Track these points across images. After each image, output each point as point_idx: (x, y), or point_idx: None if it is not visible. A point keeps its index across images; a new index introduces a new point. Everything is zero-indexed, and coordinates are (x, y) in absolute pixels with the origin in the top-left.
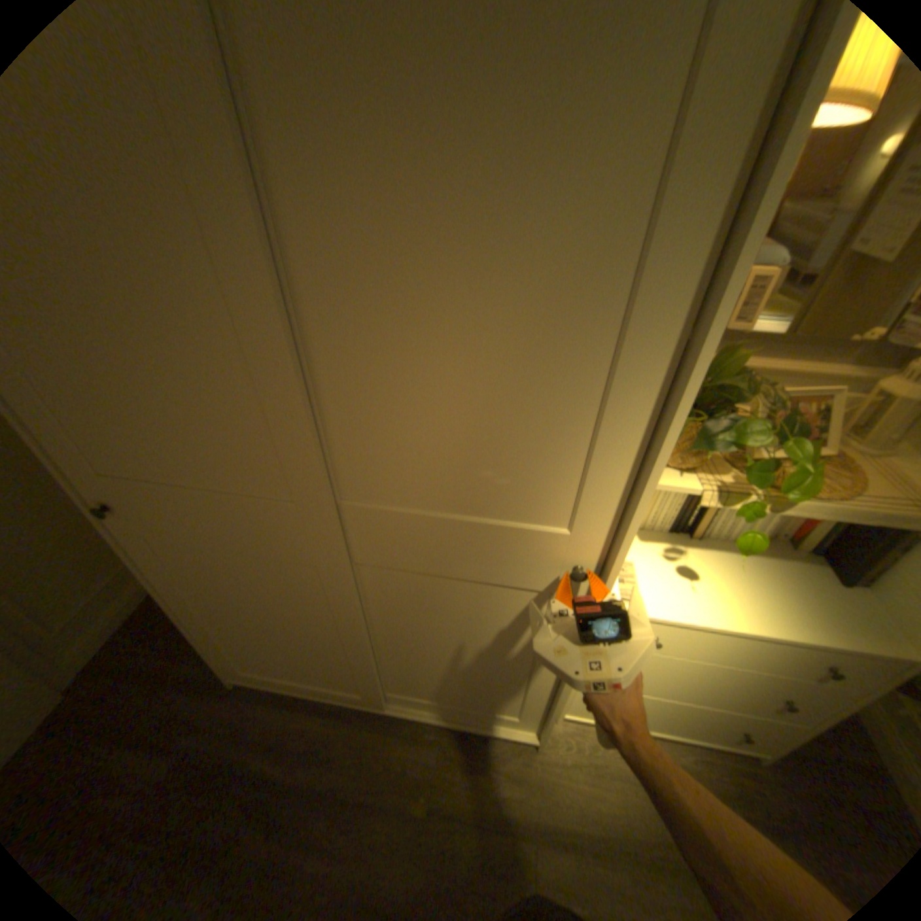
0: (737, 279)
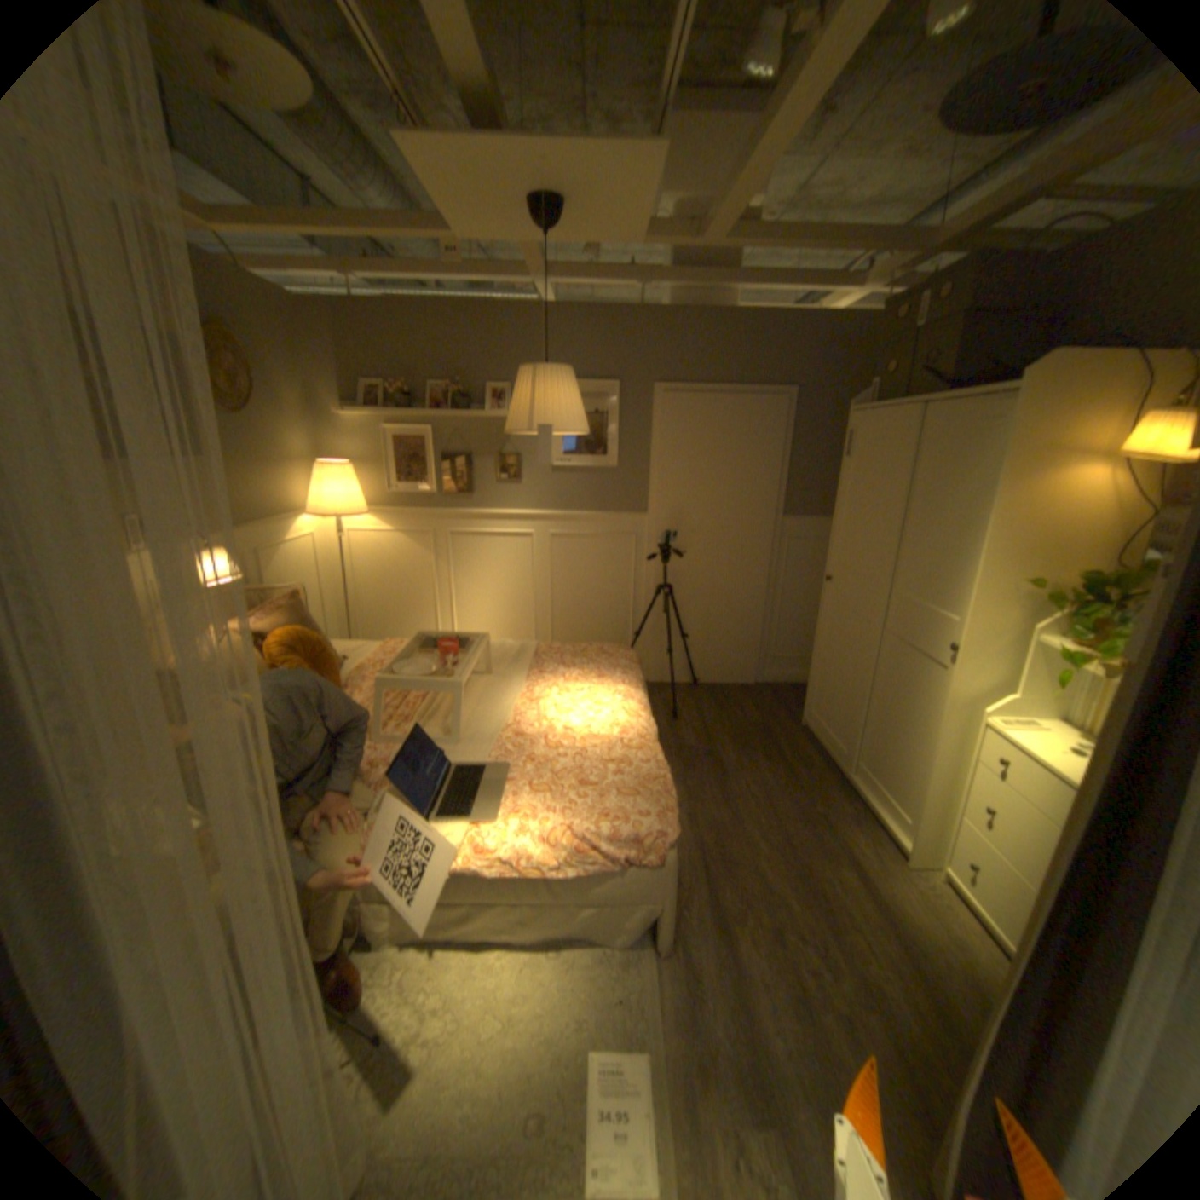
0: (1001, 500)
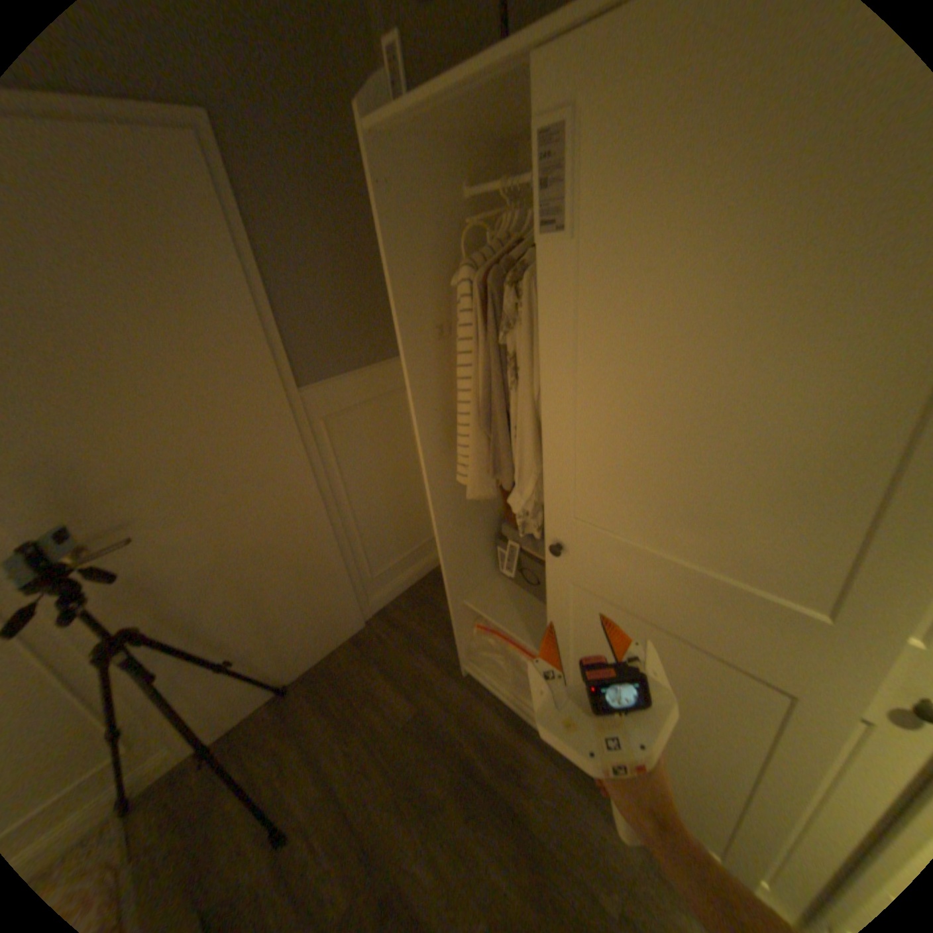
0: None
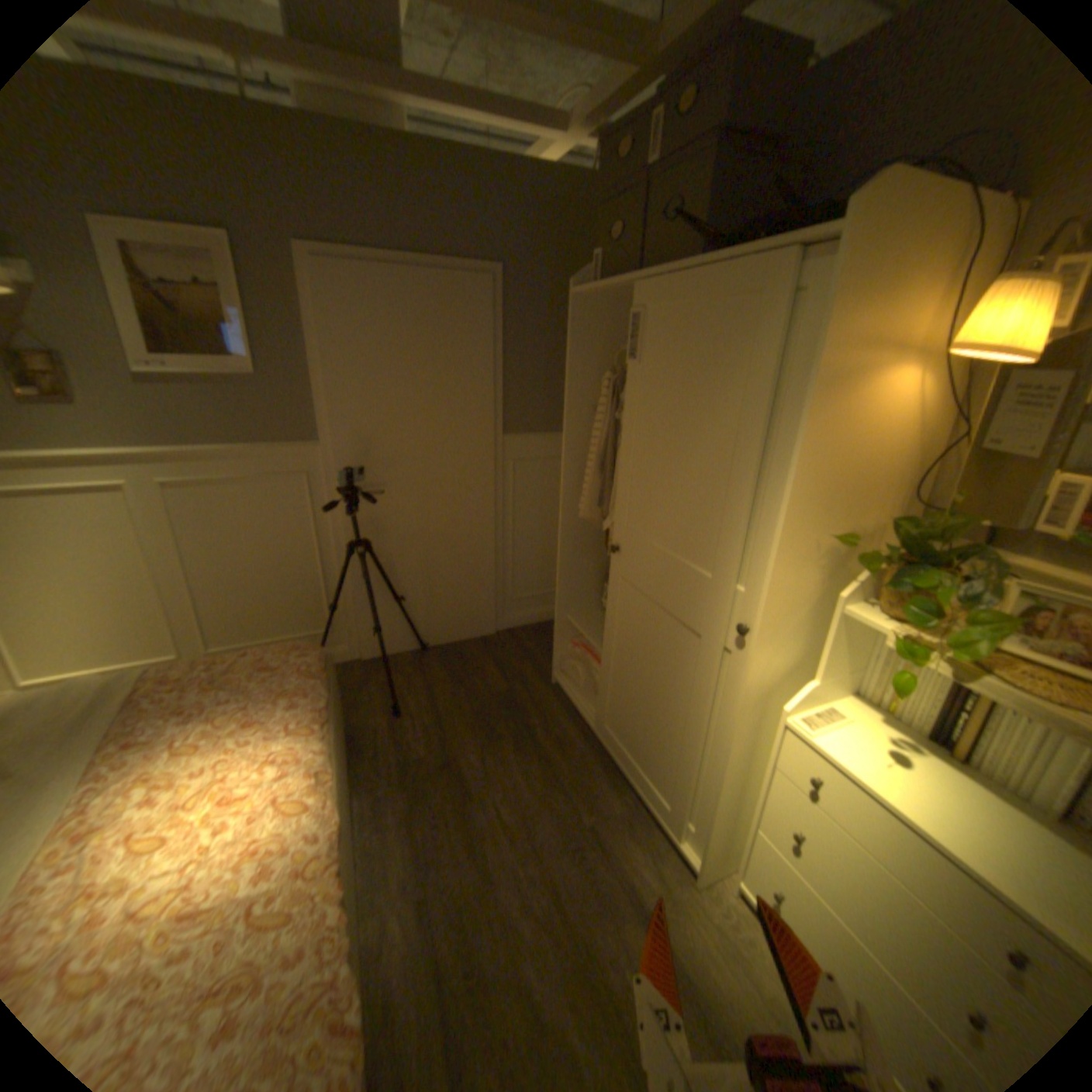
0: (807, 422)
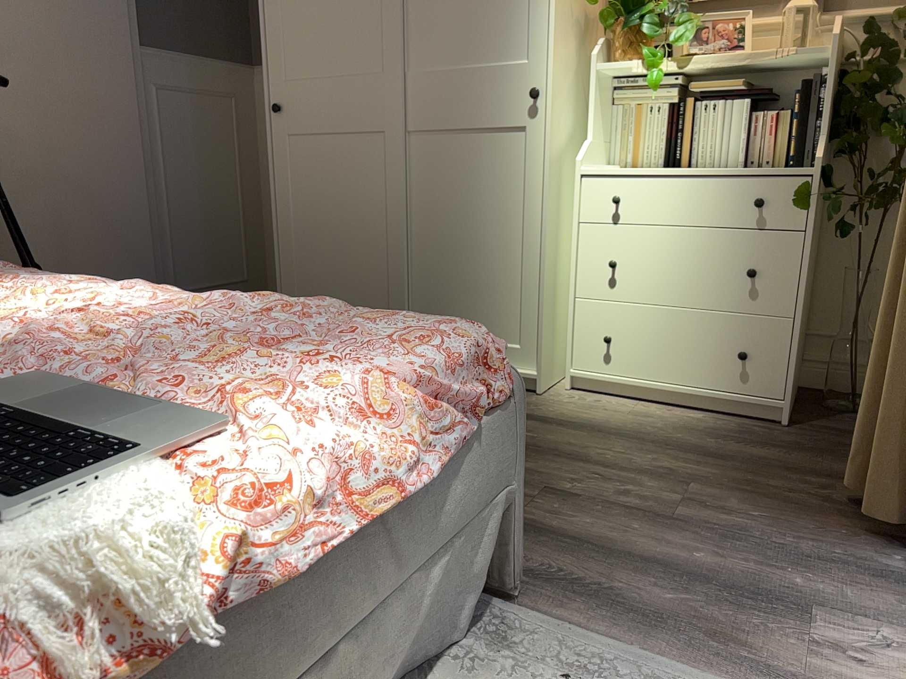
0: None
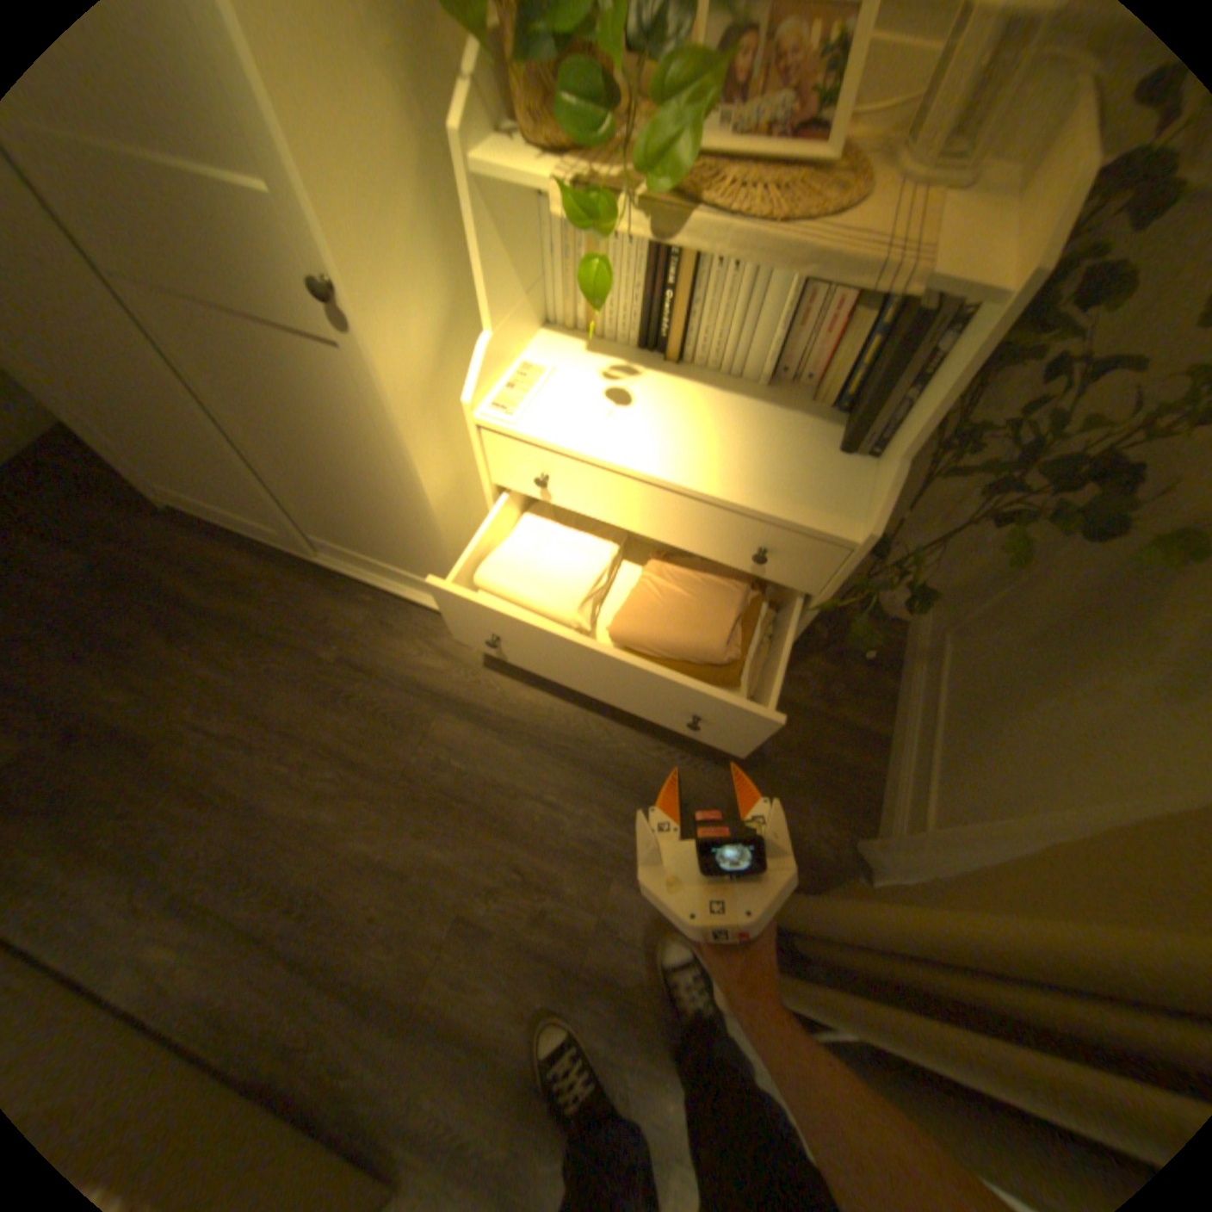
0: None
